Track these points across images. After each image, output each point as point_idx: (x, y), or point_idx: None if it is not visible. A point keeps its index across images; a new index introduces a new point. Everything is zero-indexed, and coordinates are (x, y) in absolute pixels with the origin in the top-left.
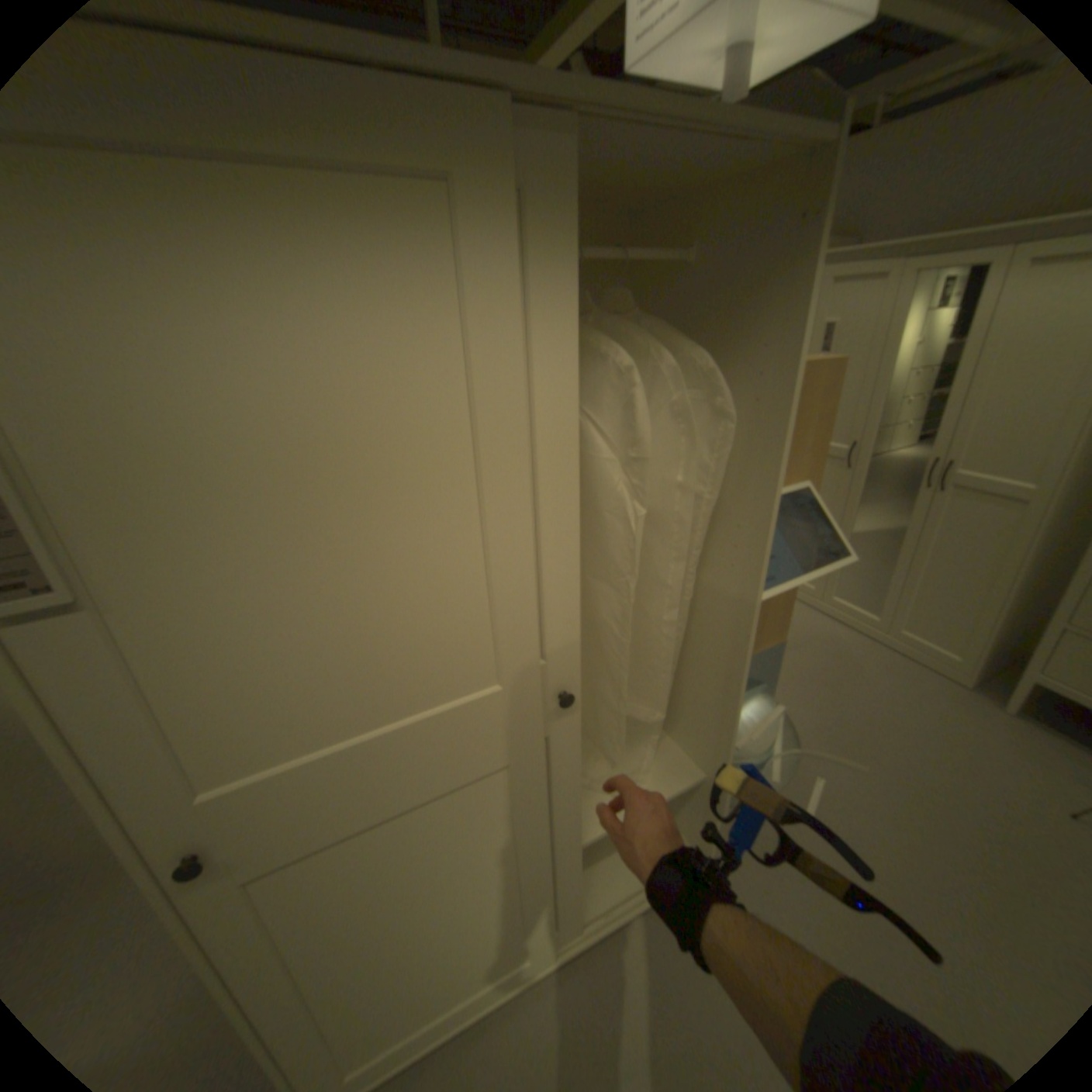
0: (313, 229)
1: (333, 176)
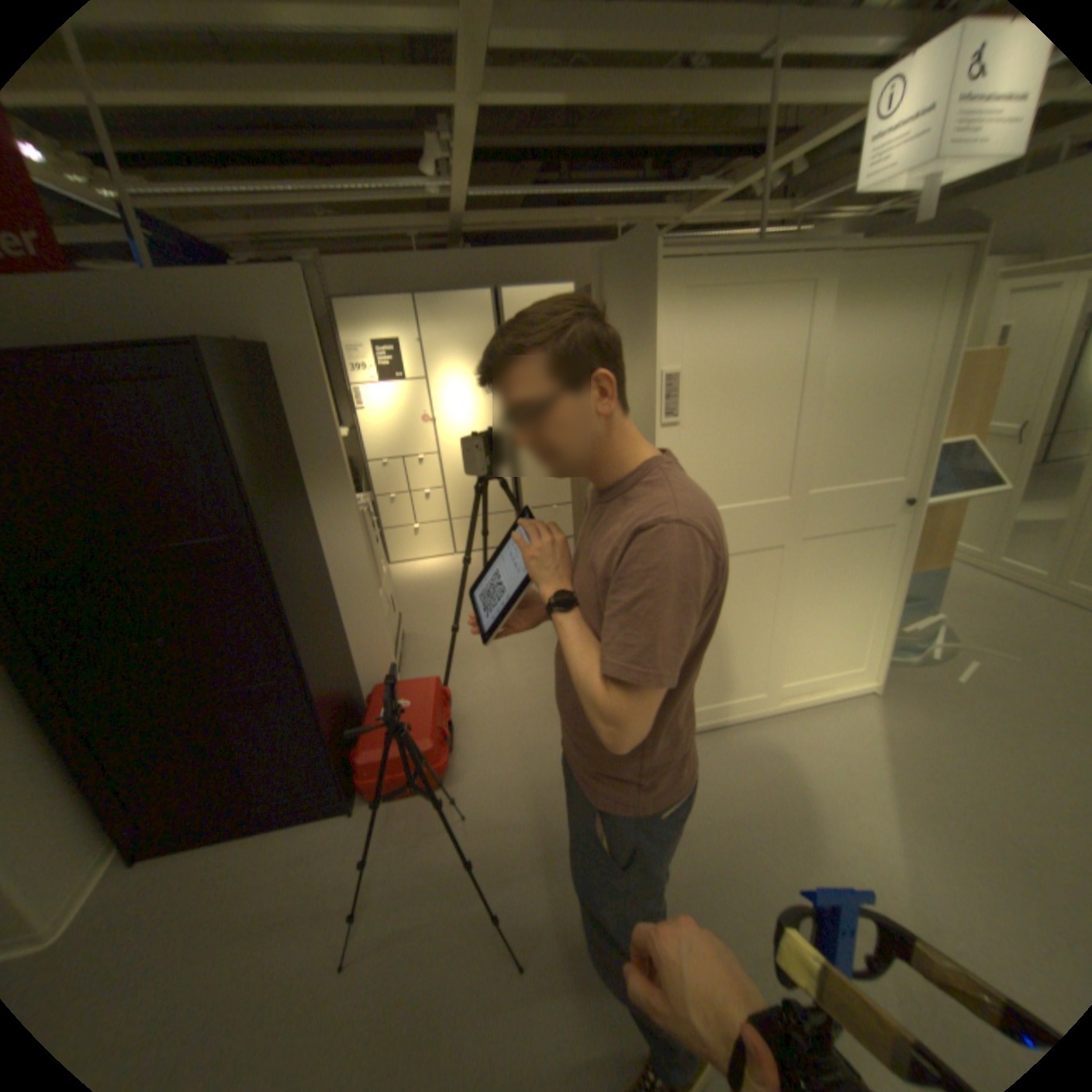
0: (772, 302)
1: (782, 285)
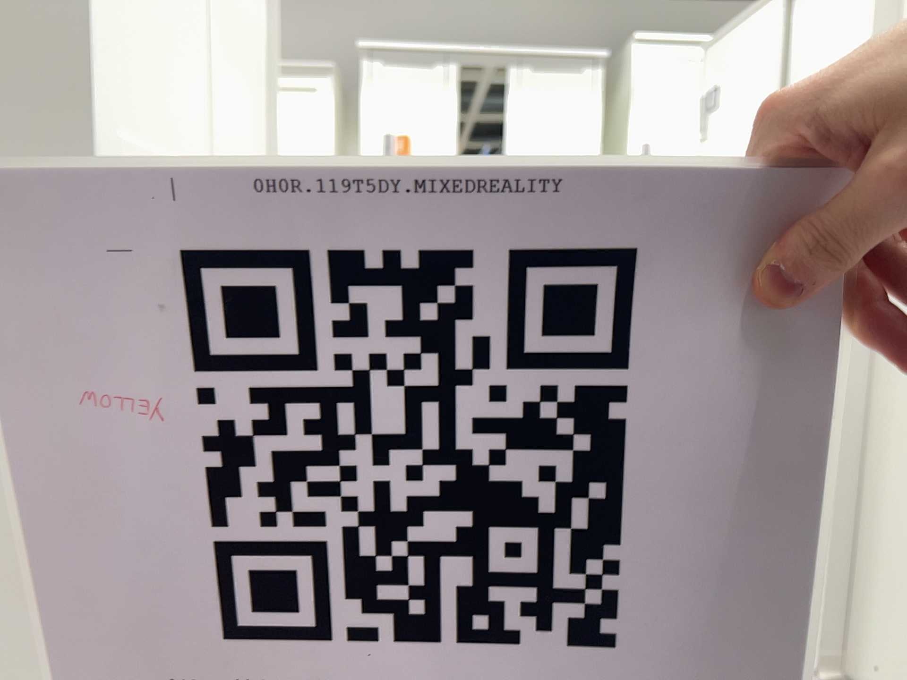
0: None
1: None
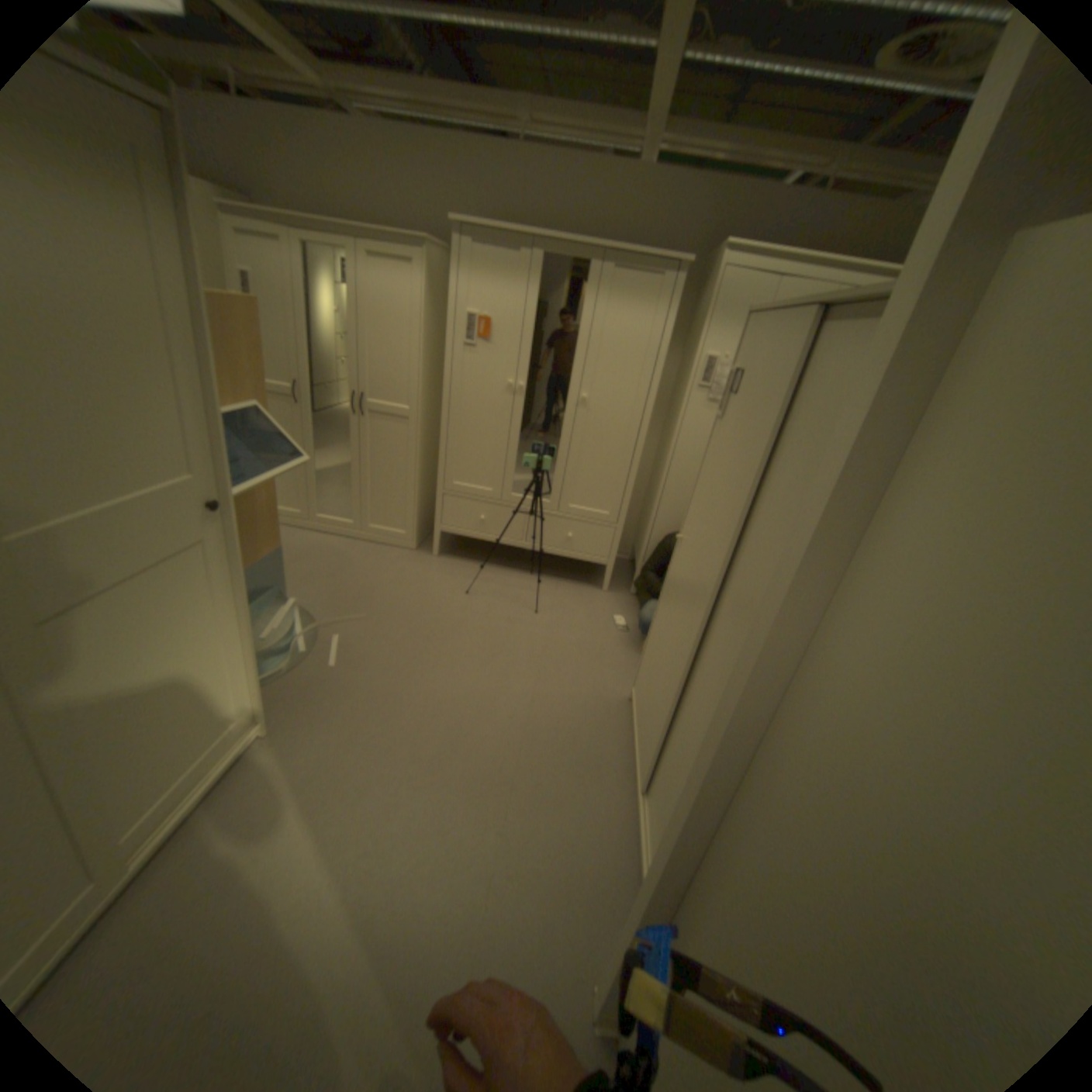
0: None
1: None
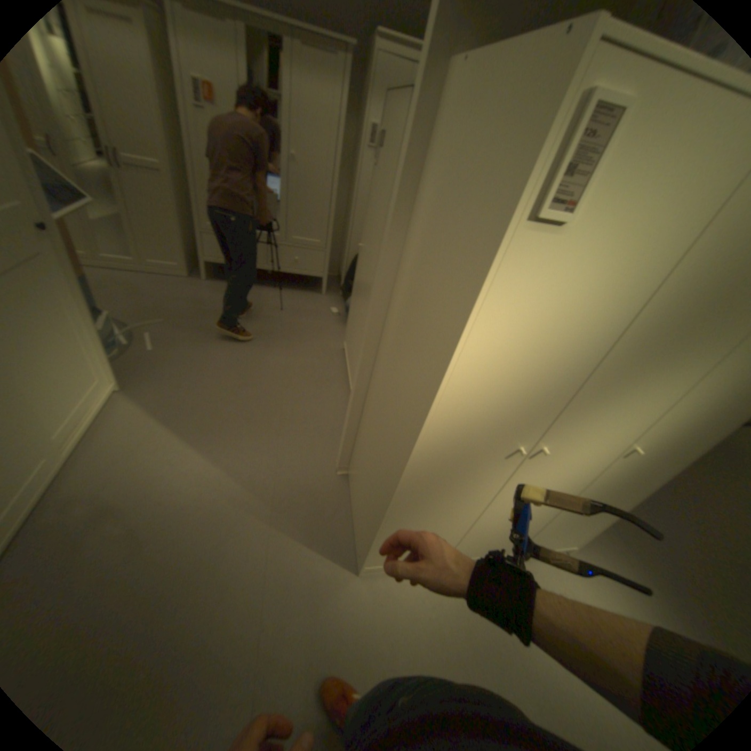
0: None
1: None
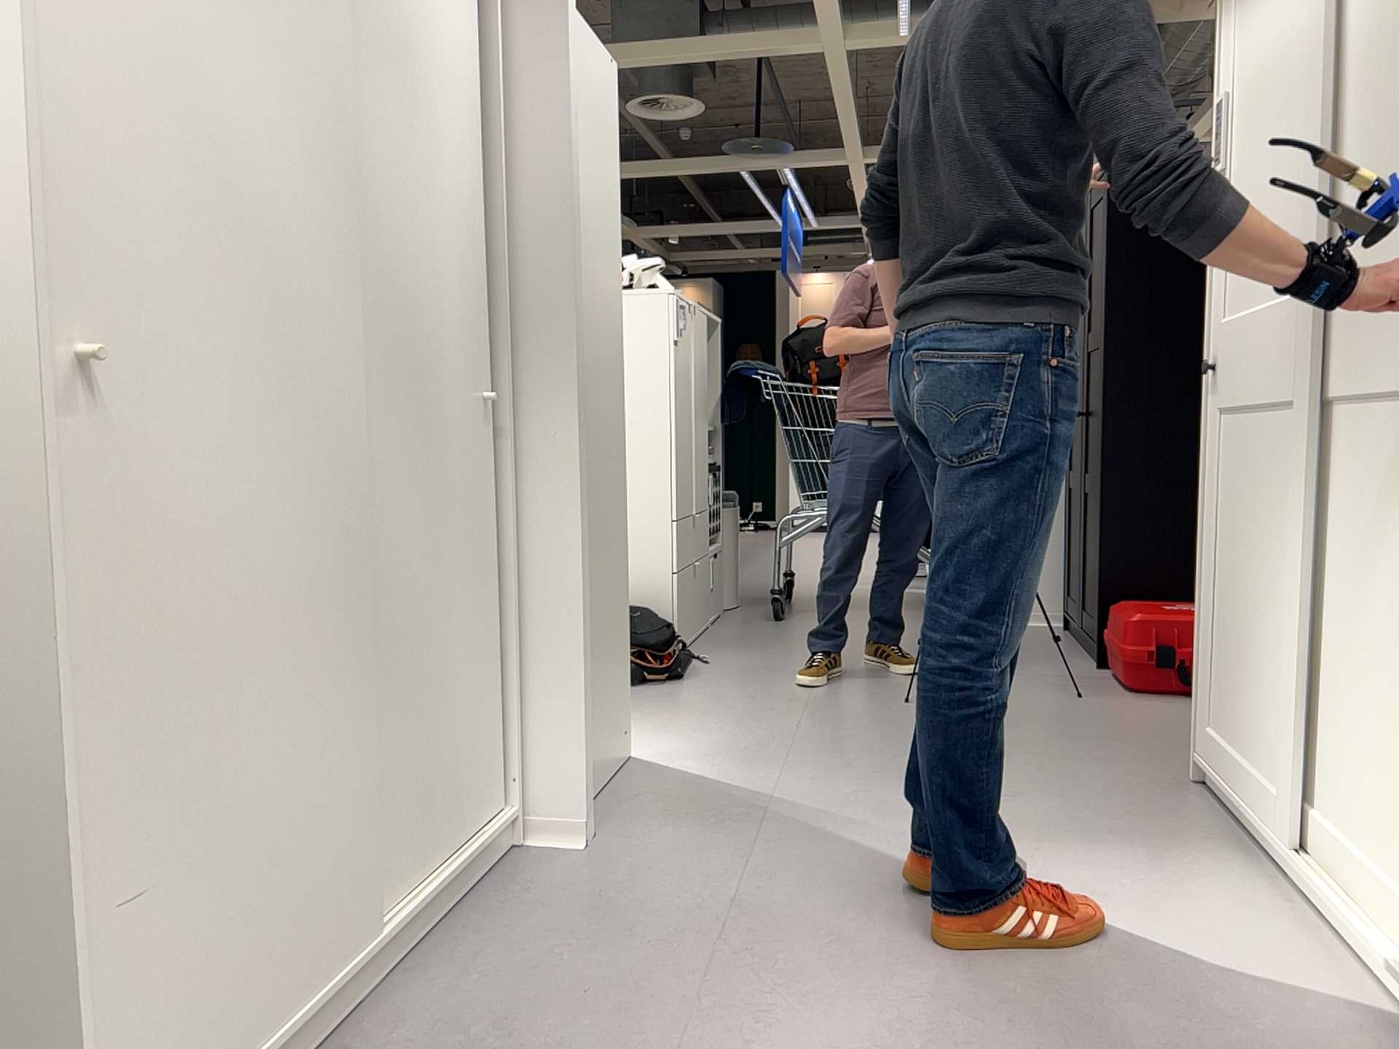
0: None
1: None
